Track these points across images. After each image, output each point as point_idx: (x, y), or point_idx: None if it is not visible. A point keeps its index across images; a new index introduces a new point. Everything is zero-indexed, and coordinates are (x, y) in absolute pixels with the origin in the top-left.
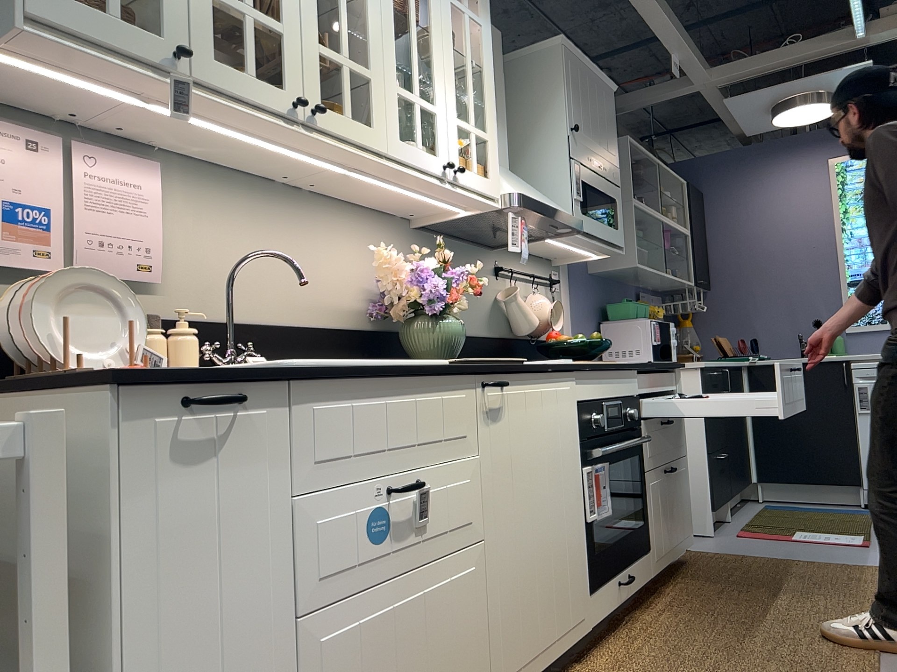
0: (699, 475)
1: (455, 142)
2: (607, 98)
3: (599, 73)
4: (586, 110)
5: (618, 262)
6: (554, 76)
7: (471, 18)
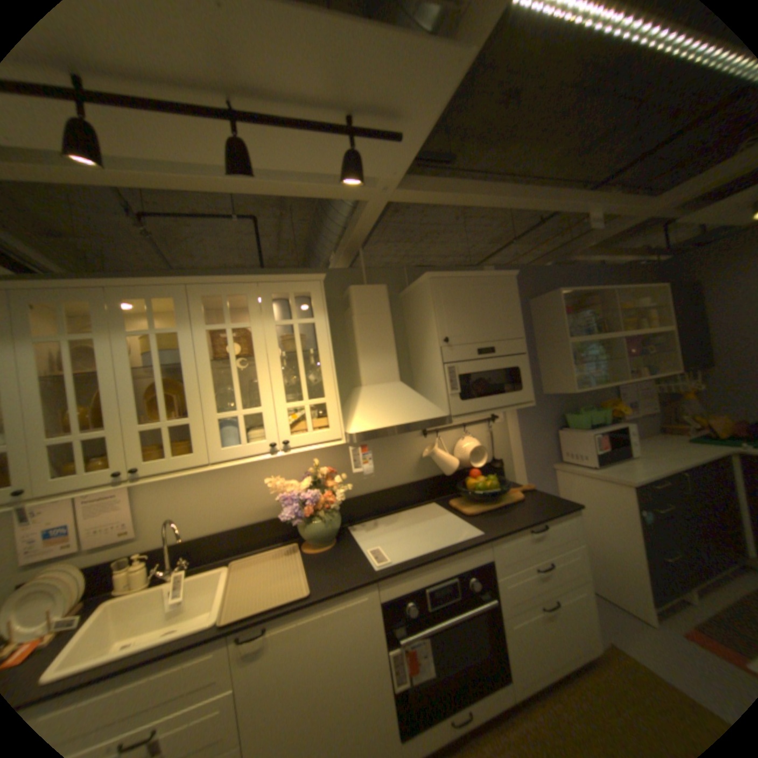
0: (640, 575)
1: (286, 422)
2: (502, 287)
3: (486, 274)
4: (467, 314)
5: (562, 388)
6: (429, 301)
7: (301, 324)
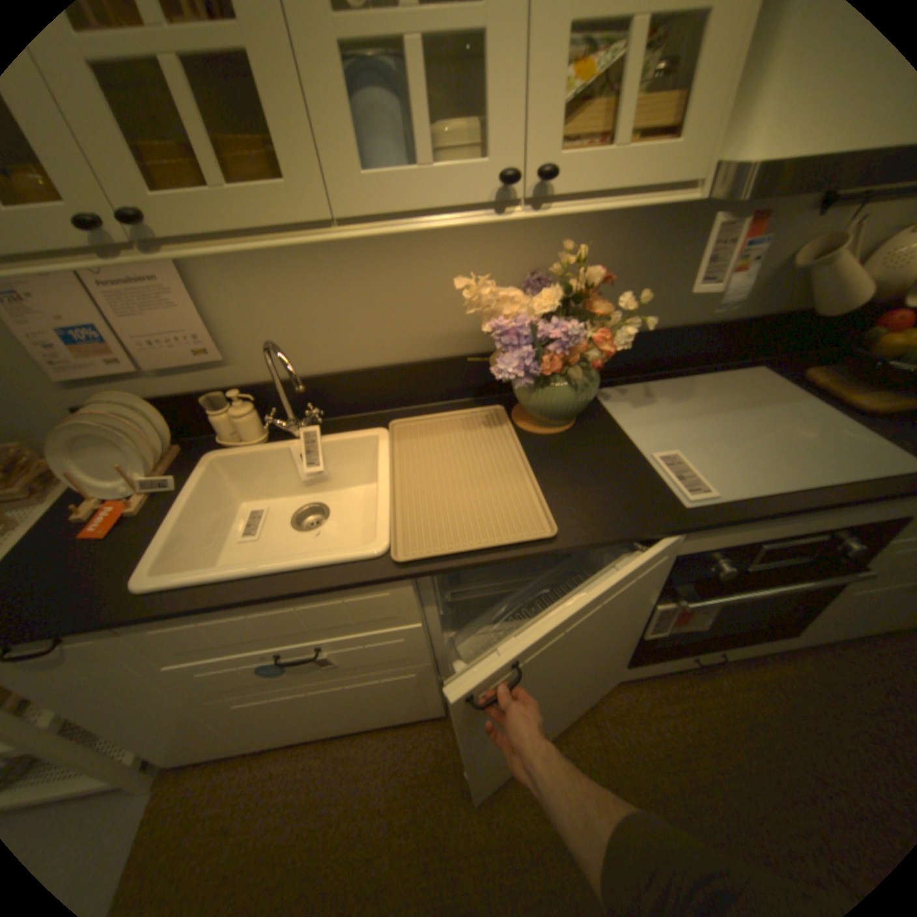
0: None
1: (556, 87)
2: None
3: None
4: None
5: None
6: None
7: None
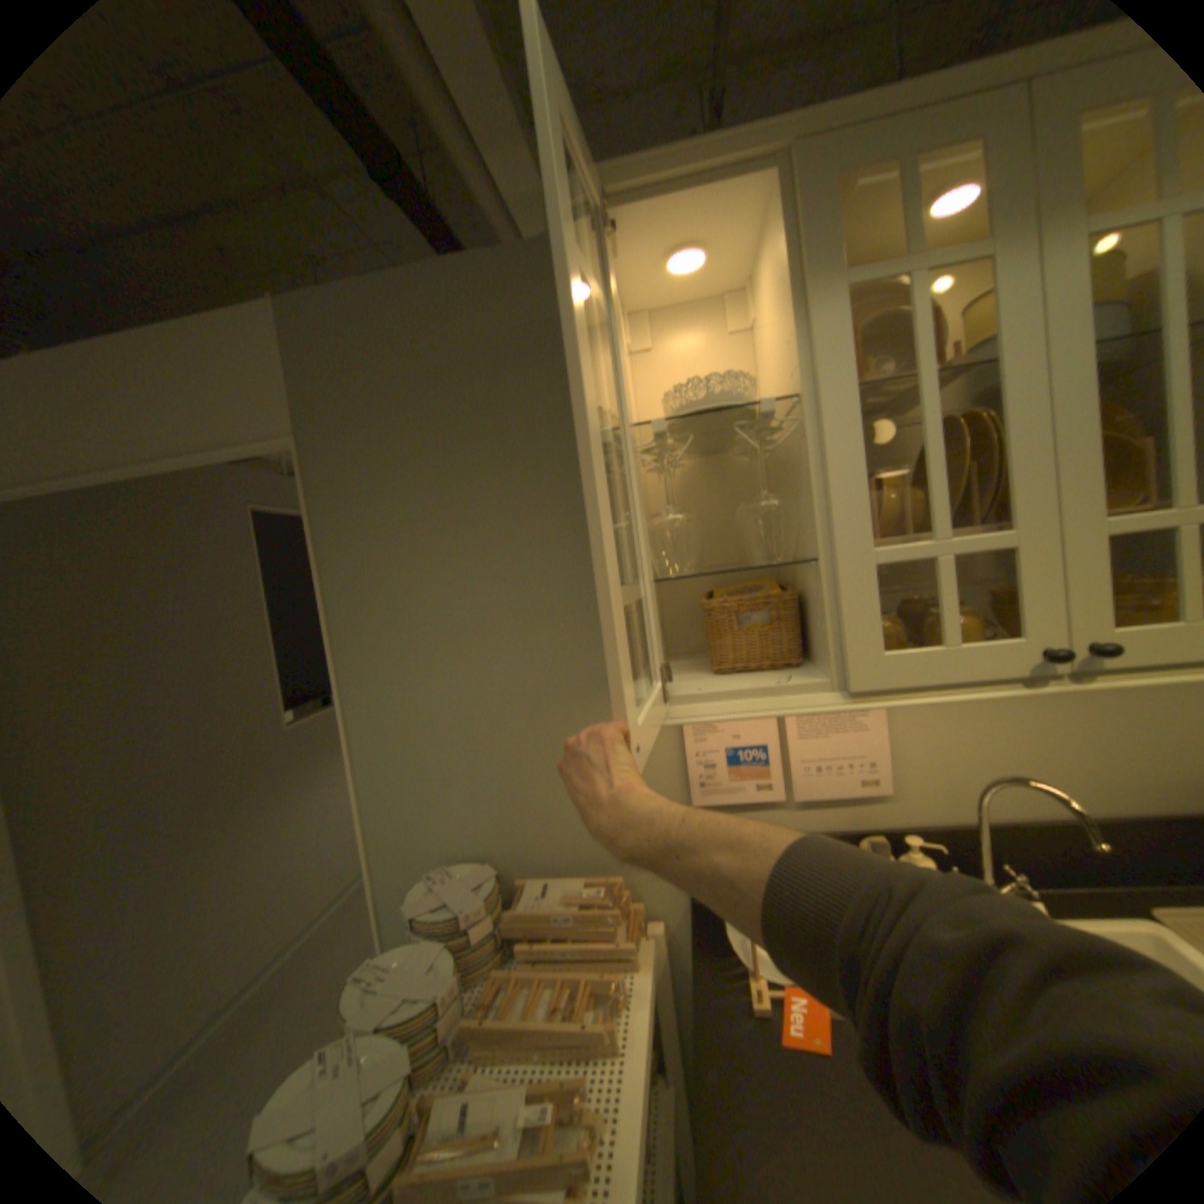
0: None
1: None
2: None
3: None
4: None
5: None
6: None
7: None
